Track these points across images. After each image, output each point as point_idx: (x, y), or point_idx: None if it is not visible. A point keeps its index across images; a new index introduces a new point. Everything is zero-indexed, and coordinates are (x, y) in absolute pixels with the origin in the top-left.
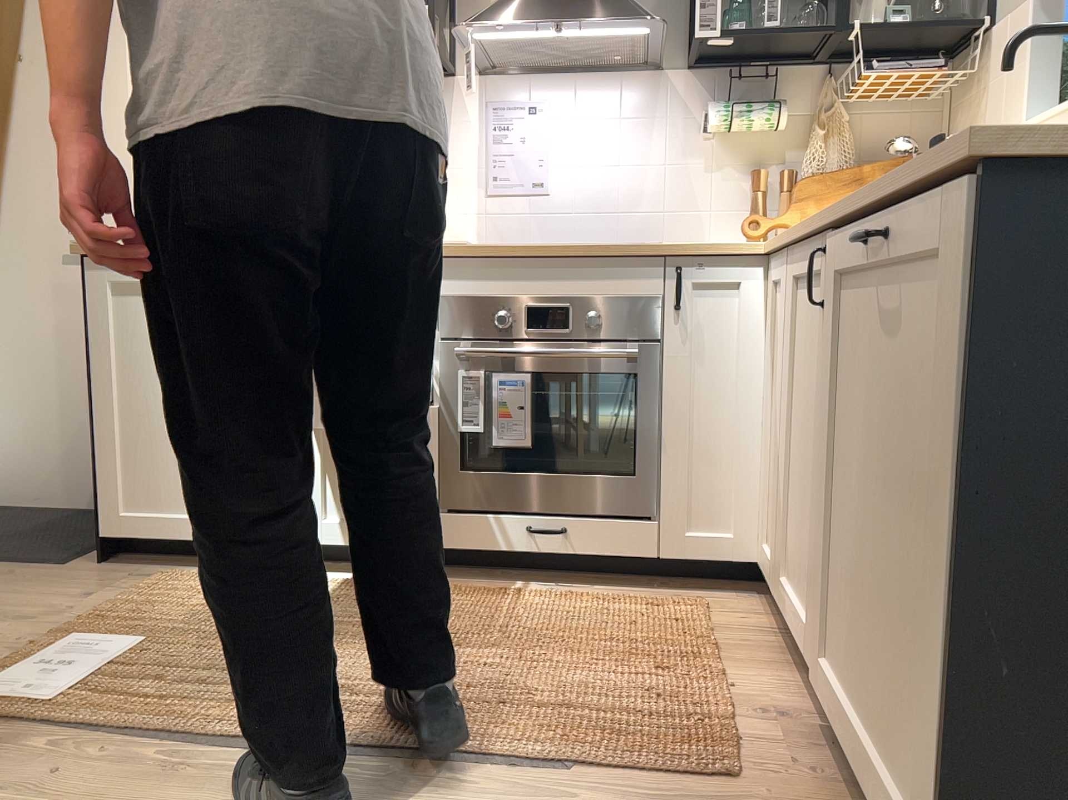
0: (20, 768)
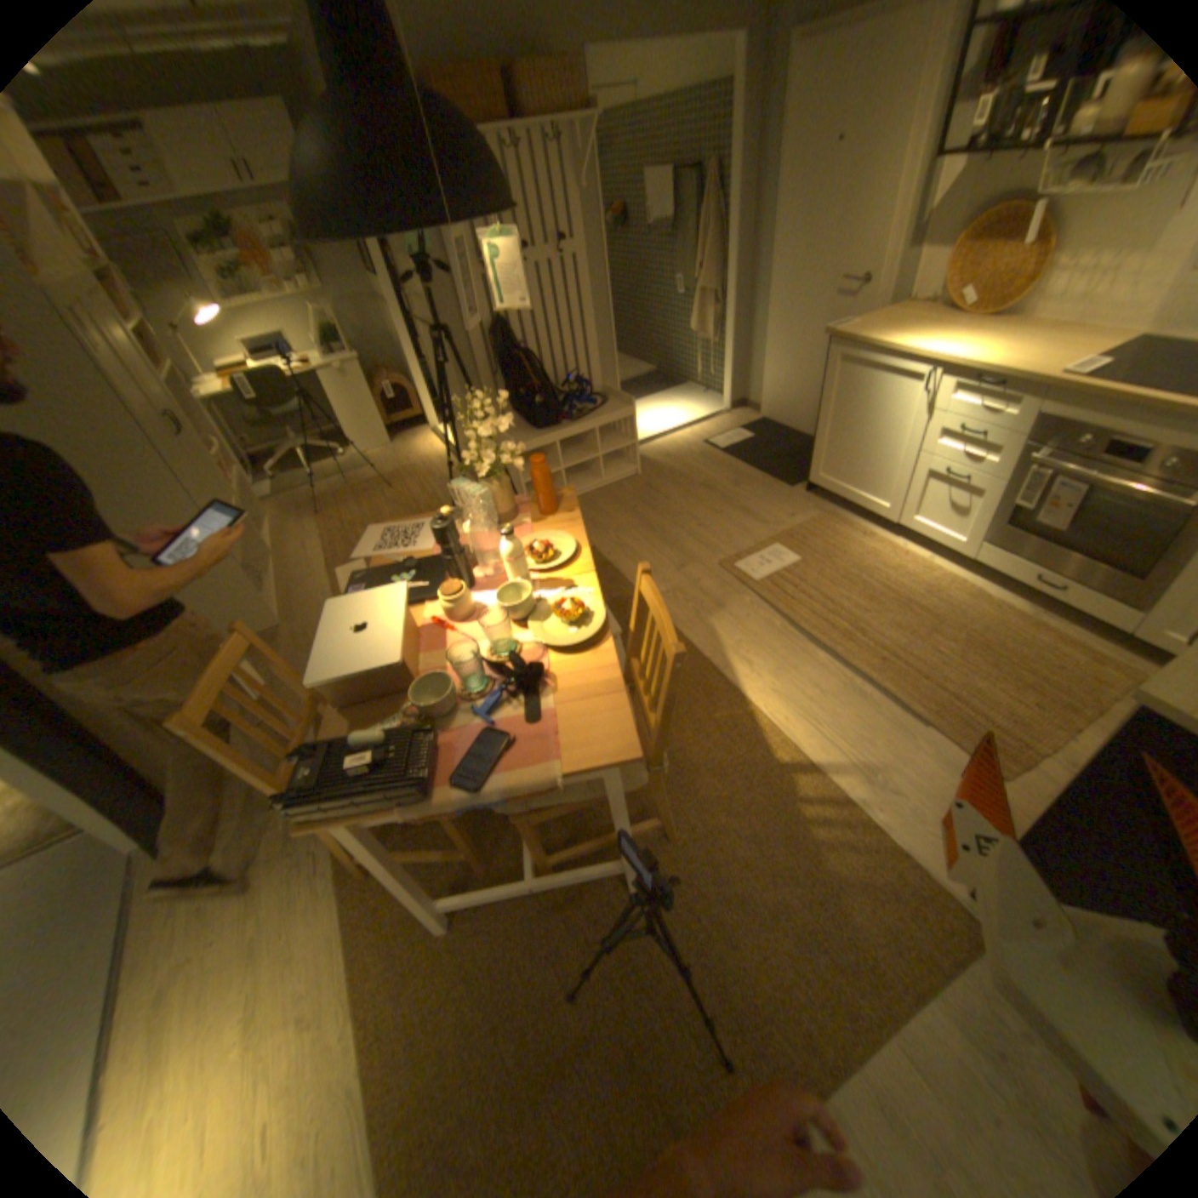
0: (739, 603)
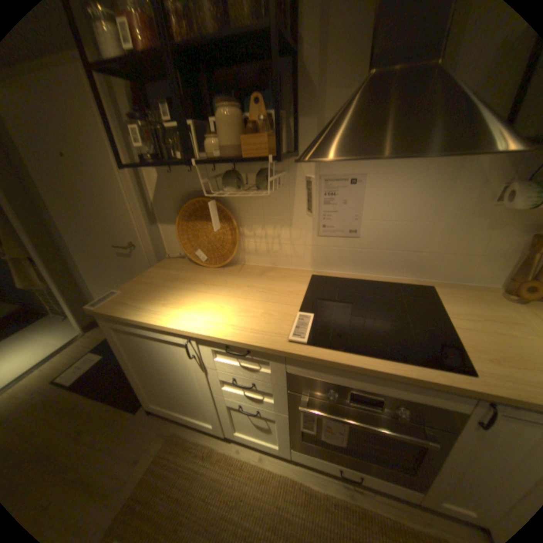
0: None
